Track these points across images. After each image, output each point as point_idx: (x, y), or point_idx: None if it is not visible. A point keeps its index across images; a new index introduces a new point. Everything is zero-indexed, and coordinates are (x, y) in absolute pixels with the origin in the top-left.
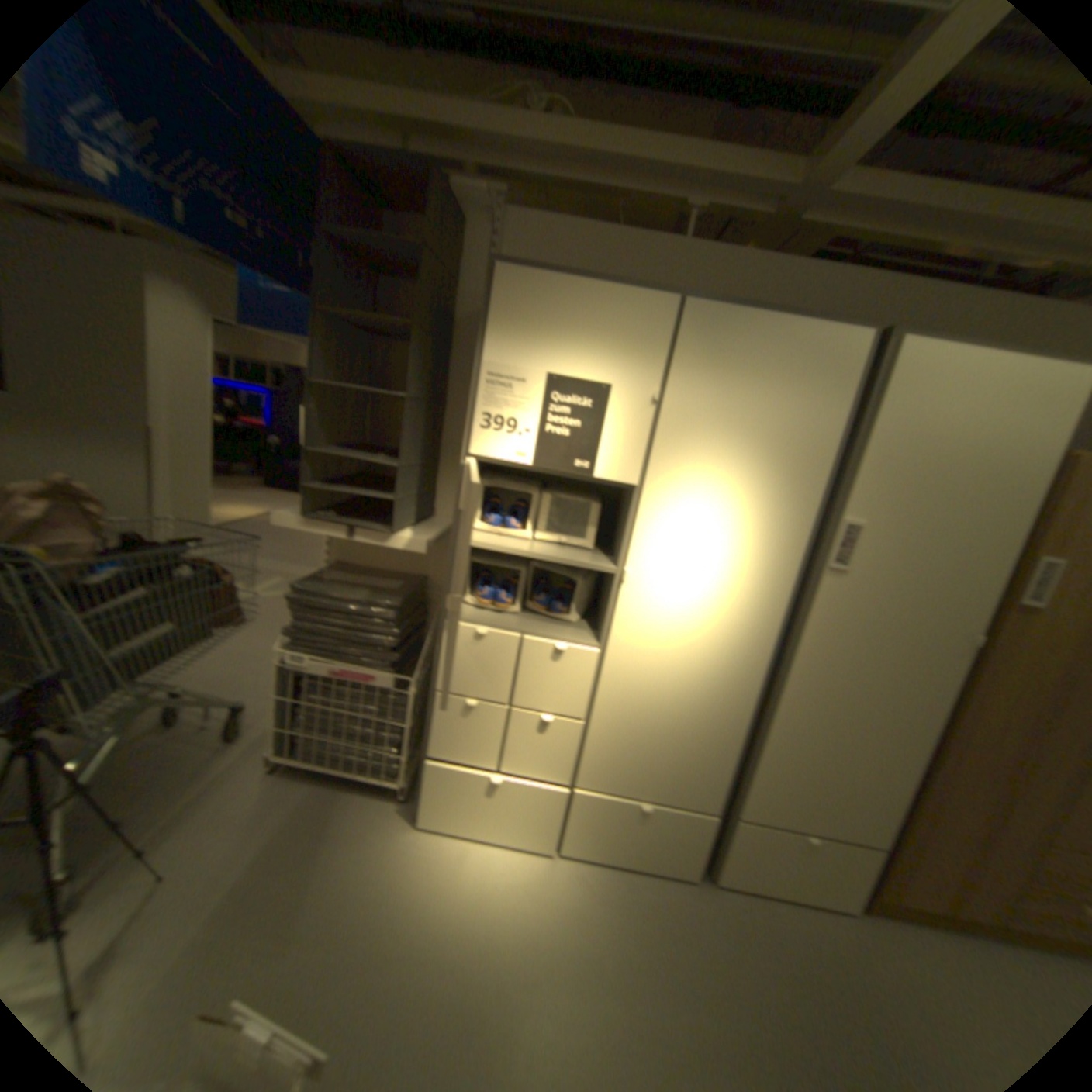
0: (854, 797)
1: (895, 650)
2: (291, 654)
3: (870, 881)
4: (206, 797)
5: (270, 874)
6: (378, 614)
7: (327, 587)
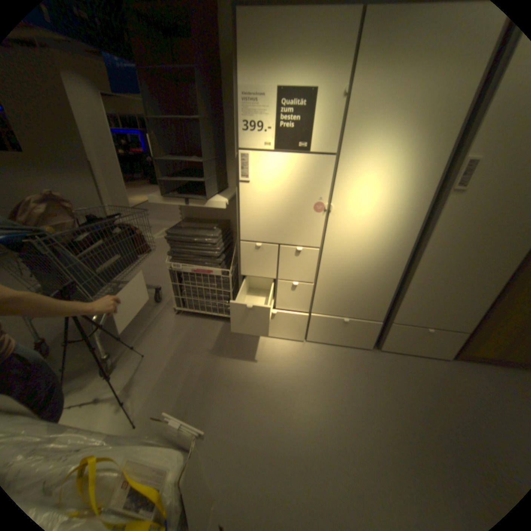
0: (454, 309)
1: (490, 233)
2: (171, 263)
3: (458, 345)
4: (151, 324)
5: (183, 352)
6: (207, 241)
7: (181, 230)
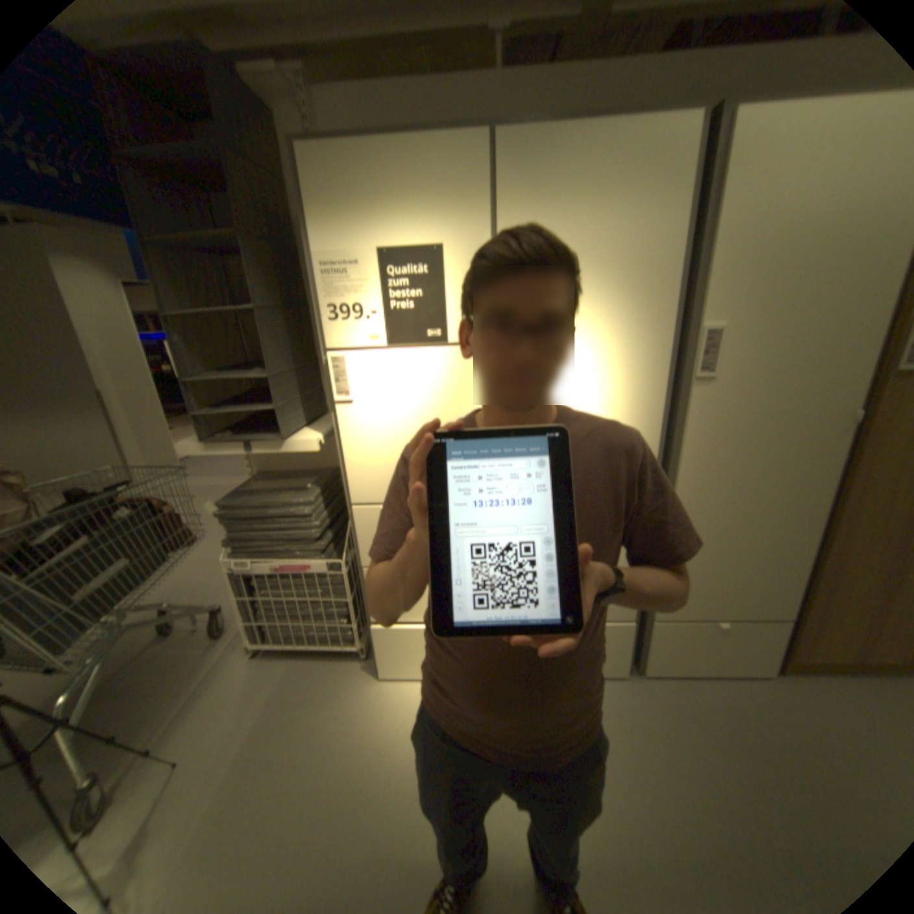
0: (752, 582)
1: (772, 442)
2: (231, 561)
3: (778, 647)
4: (198, 689)
5: (259, 743)
6: (293, 512)
7: (245, 498)
